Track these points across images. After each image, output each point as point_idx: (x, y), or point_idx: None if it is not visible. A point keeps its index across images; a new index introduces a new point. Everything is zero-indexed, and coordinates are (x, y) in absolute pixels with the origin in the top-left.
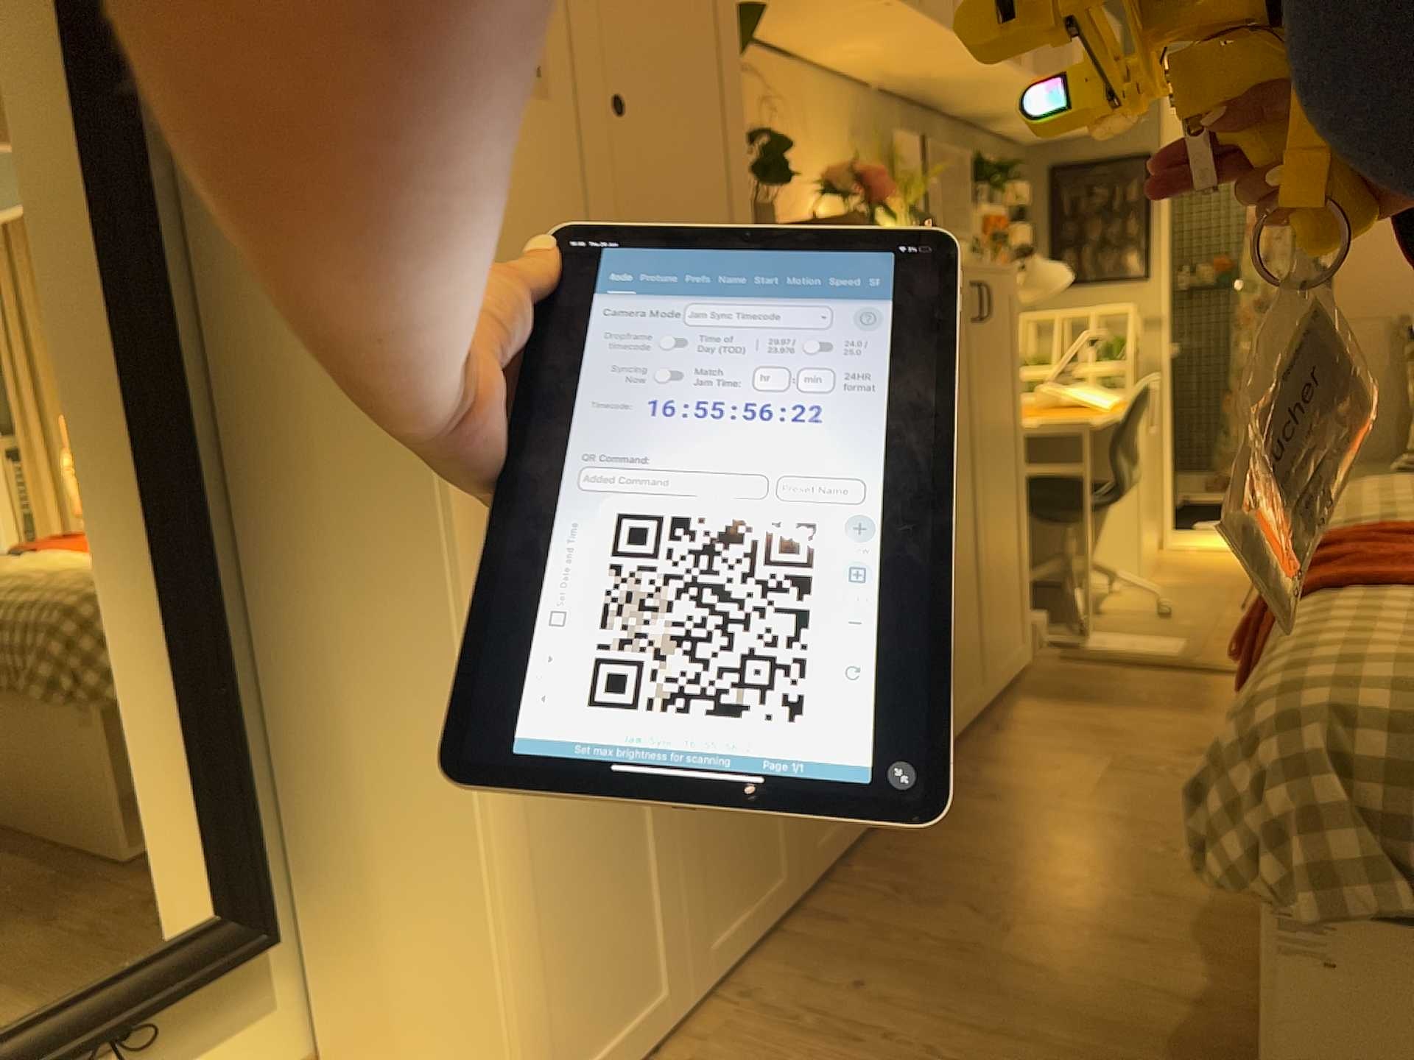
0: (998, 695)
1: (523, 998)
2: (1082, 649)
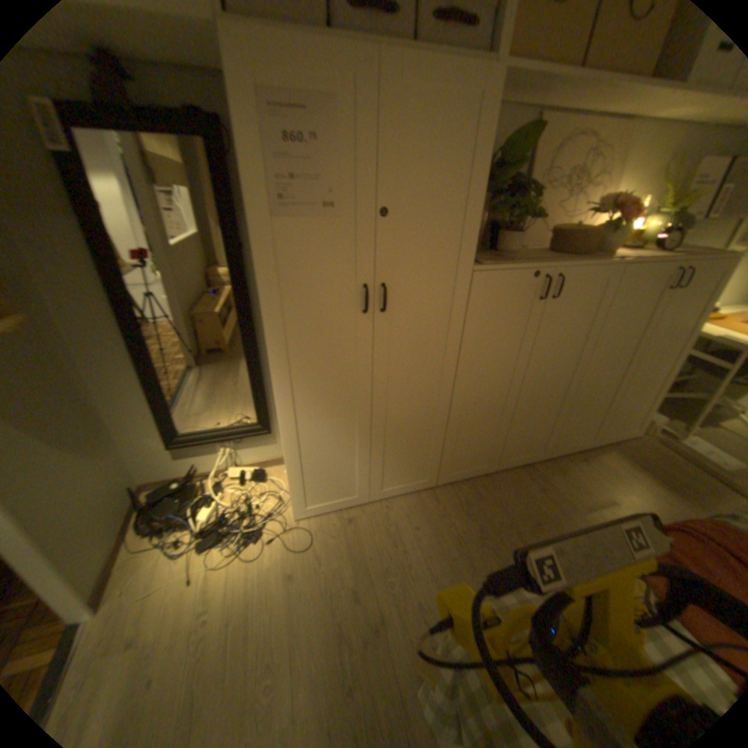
0: (604, 447)
1: (294, 487)
2: (679, 444)
